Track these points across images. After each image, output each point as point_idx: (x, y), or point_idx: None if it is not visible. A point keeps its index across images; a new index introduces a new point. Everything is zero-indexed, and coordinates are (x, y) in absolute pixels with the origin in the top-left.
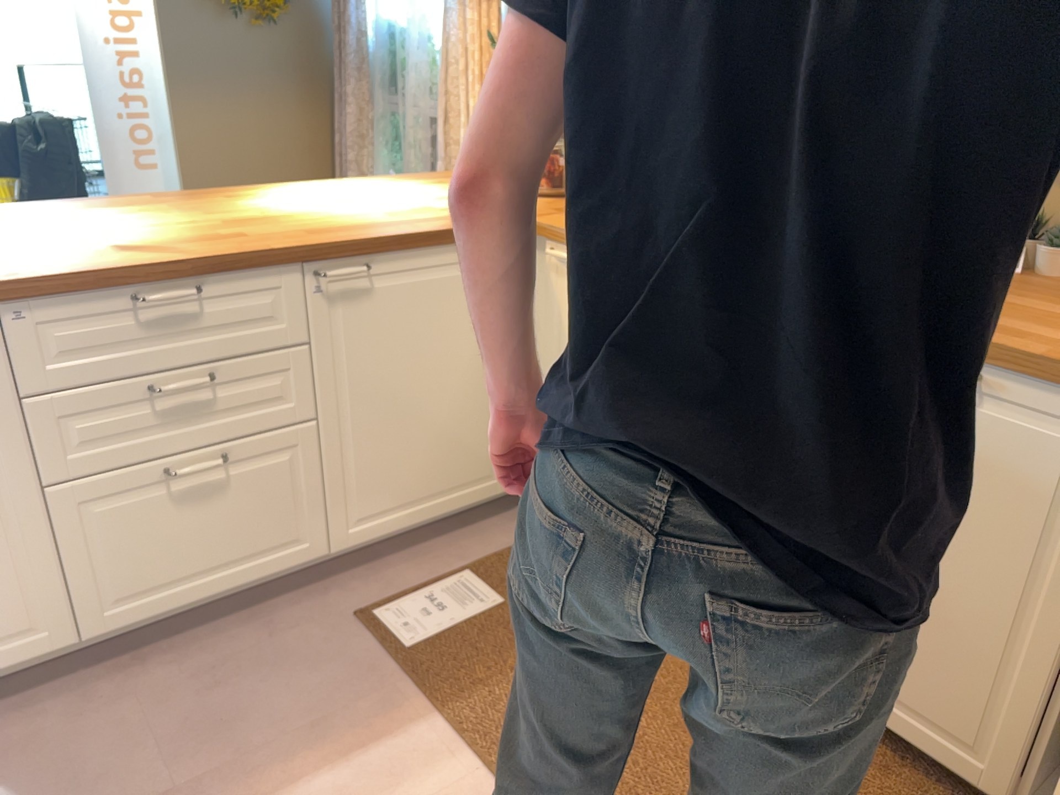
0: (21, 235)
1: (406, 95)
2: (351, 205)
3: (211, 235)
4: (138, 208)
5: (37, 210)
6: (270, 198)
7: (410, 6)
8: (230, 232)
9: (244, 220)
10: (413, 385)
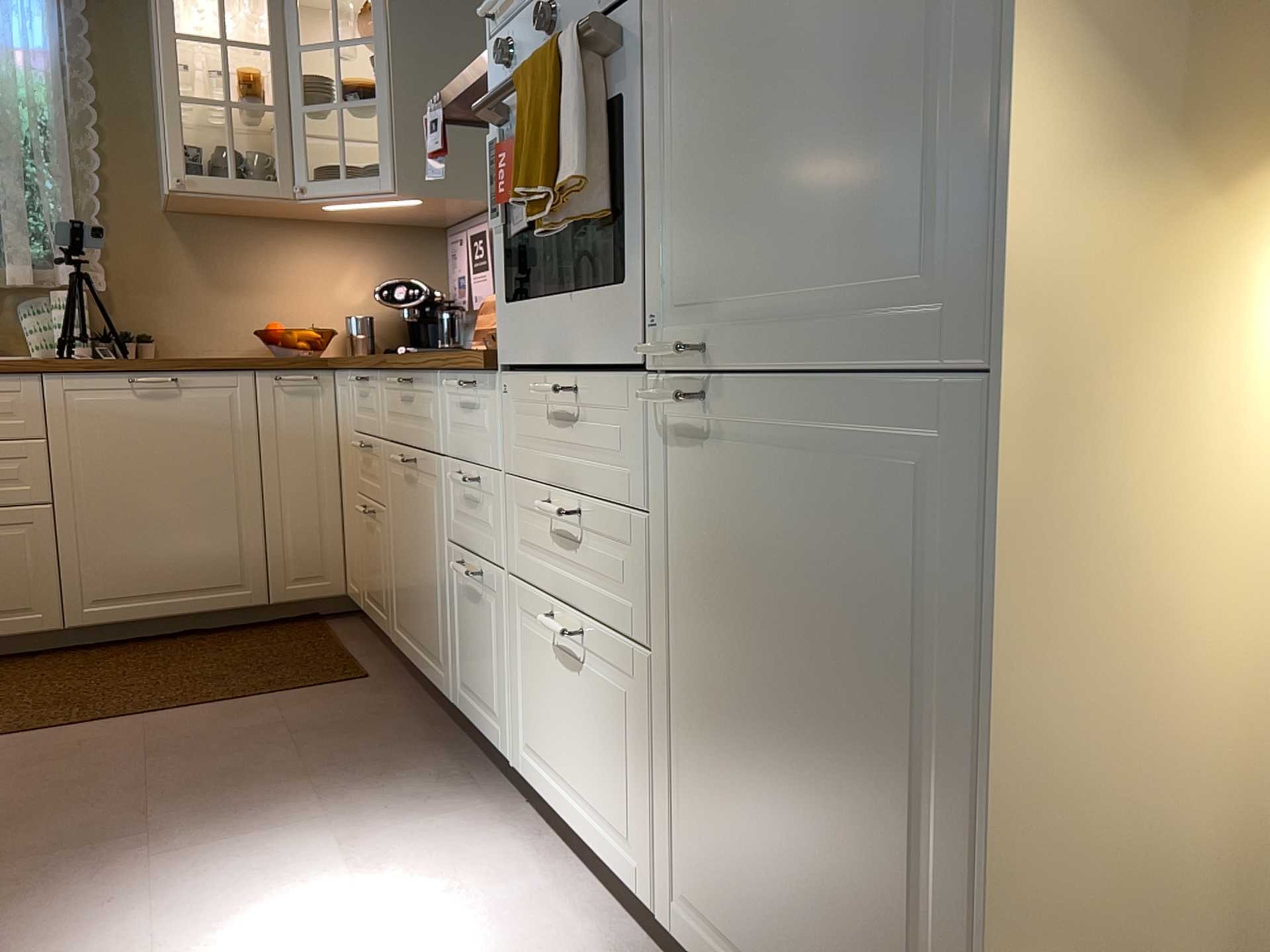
0: None
1: None
2: None
3: None
4: None
5: None
6: None
7: None
8: None
9: None
10: None
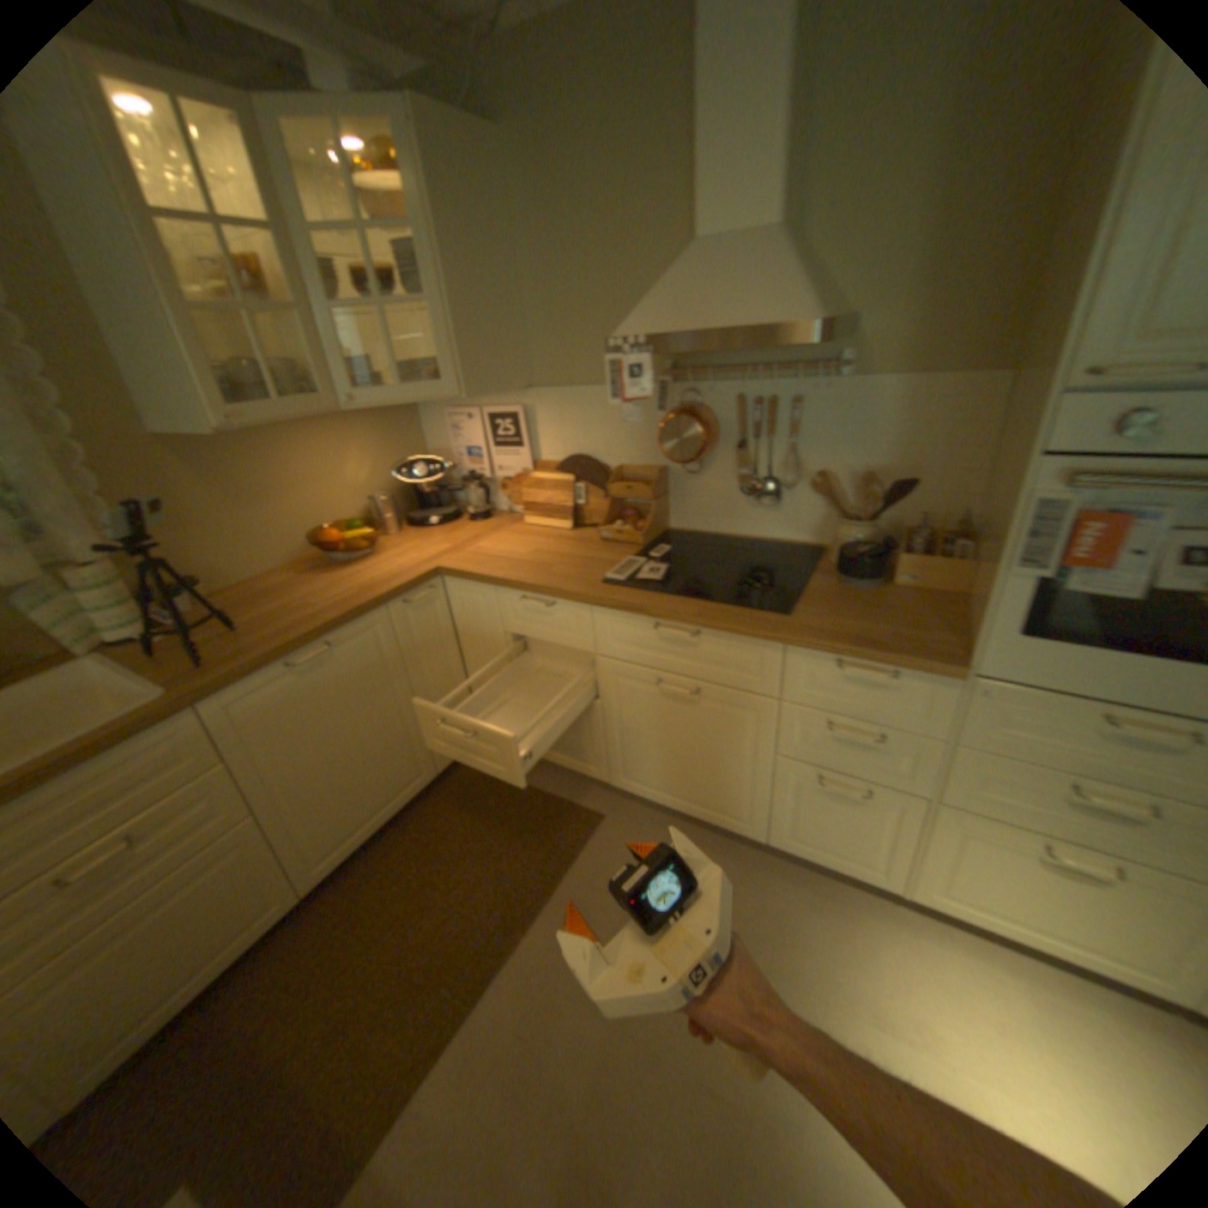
0: None
1: None
2: None
3: None
4: None
5: None
6: None
7: None
8: None
9: None
10: None
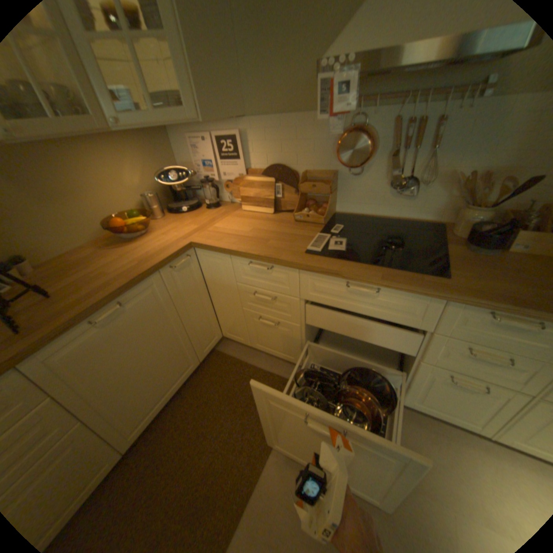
0: None
1: None
2: None
3: None
4: None
5: None
6: None
7: None
8: None
9: None
10: None
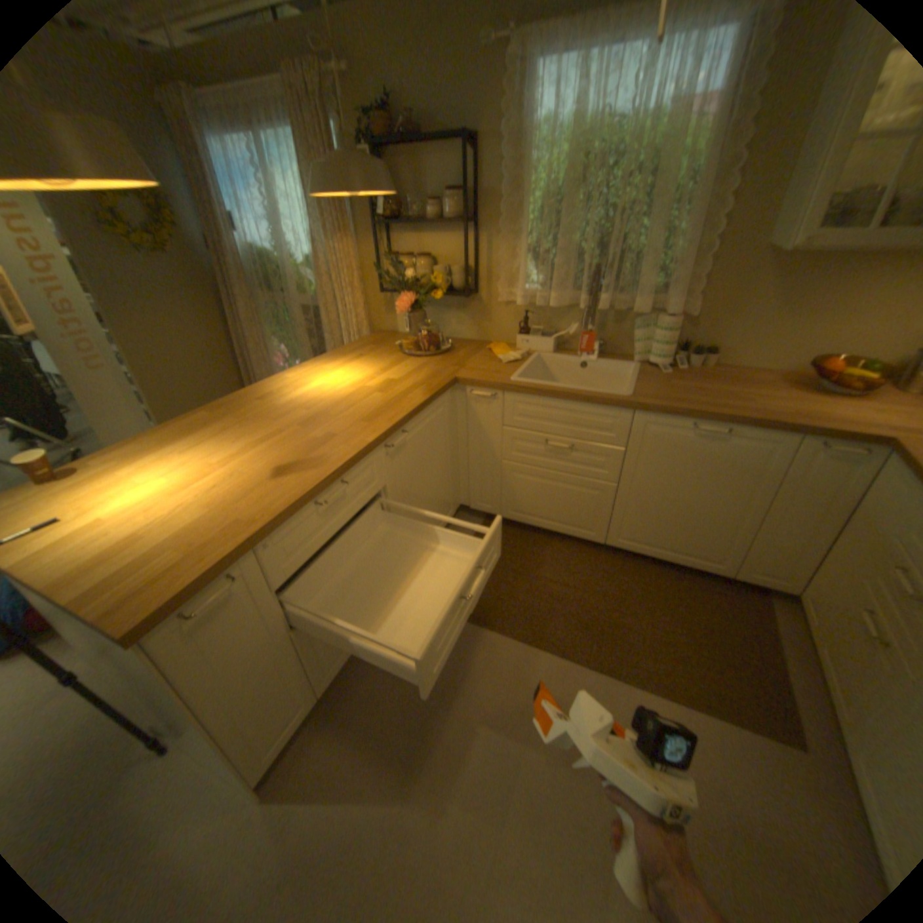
0: (178, 479)
1: (285, 294)
2: (344, 388)
3: (310, 440)
4: (215, 426)
5: (140, 448)
6: (286, 393)
7: (271, 235)
8: (317, 433)
9: (307, 420)
10: (422, 483)
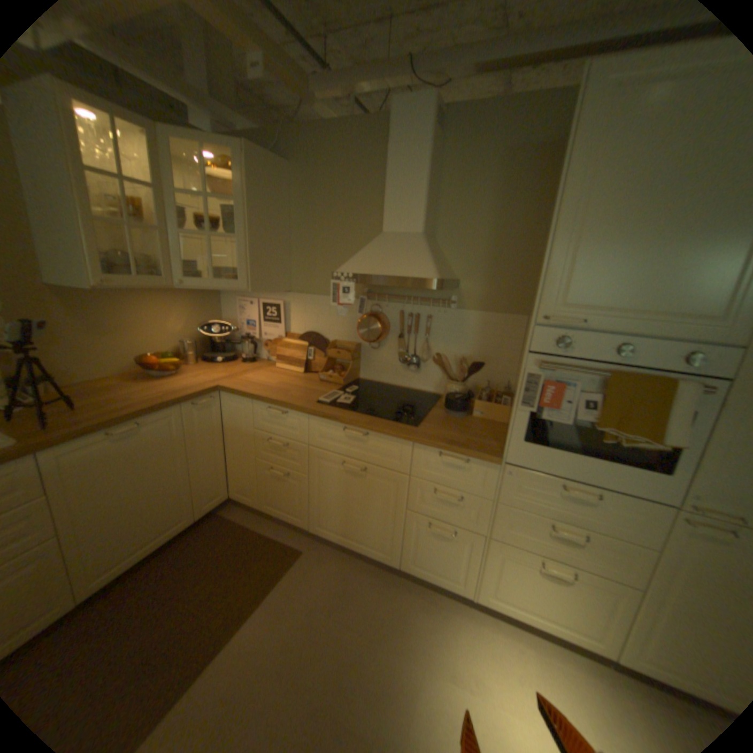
0: None
1: None
2: None
3: None
4: None
5: None
6: None
7: None
8: None
9: None
10: None
